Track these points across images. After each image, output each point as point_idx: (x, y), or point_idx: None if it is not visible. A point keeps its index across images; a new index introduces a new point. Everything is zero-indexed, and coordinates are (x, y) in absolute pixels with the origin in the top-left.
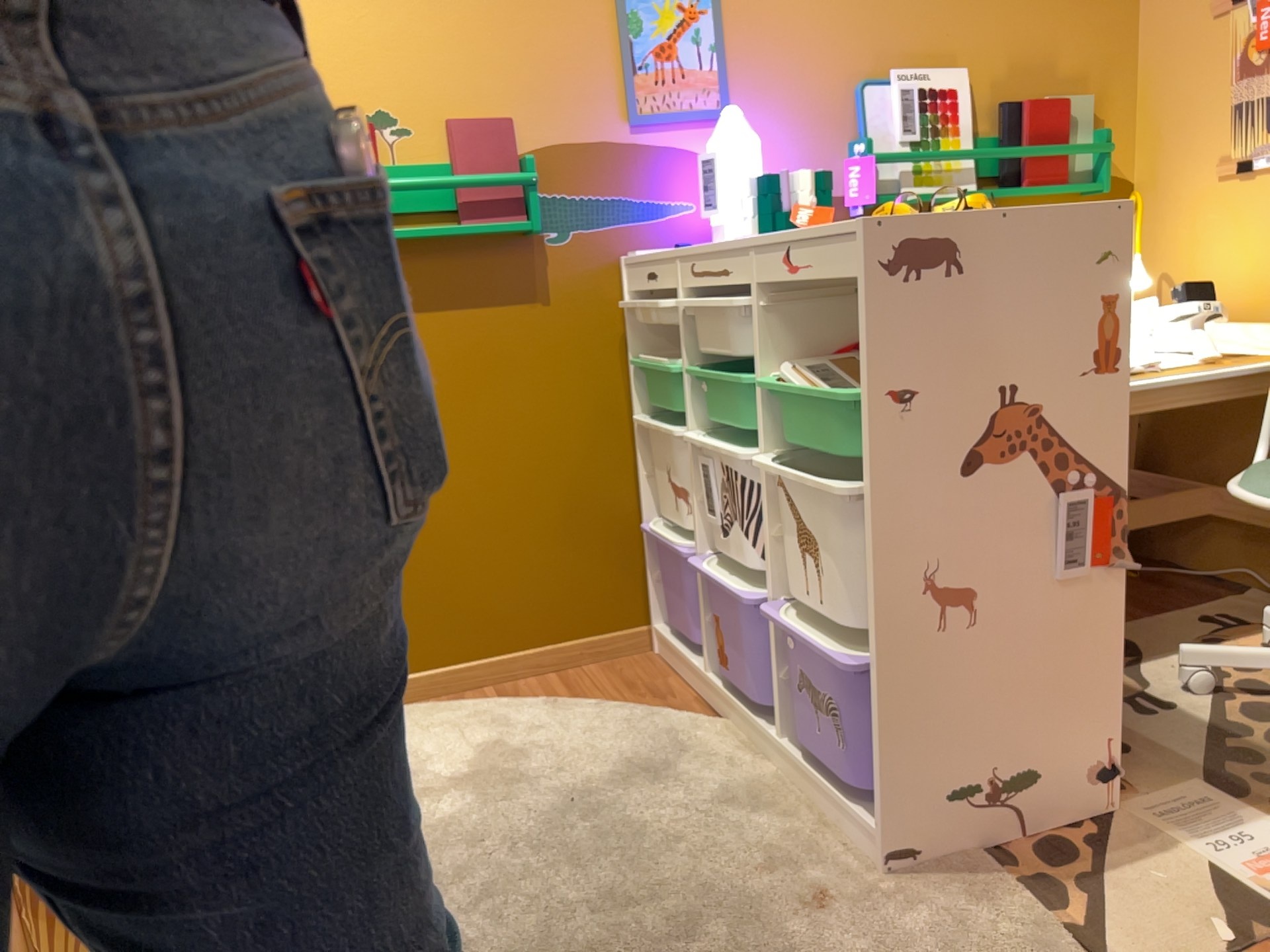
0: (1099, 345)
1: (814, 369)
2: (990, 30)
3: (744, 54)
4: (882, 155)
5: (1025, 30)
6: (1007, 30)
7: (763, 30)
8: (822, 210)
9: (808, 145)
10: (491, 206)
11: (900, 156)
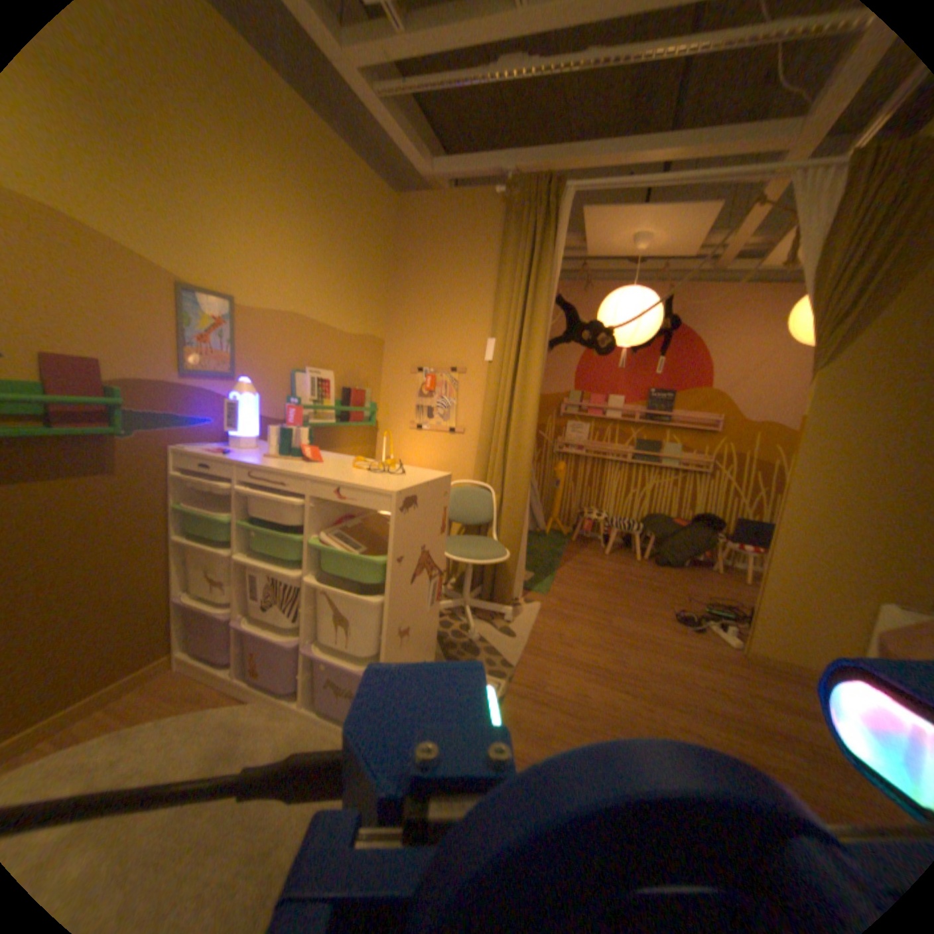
0: (444, 524)
1: (339, 536)
2: (341, 358)
3: (245, 348)
4: (303, 405)
5: (351, 360)
6: (346, 359)
7: (255, 339)
8: (316, 449)
9: (271, 396)
10: (83, 418)
11: (313, 408)
